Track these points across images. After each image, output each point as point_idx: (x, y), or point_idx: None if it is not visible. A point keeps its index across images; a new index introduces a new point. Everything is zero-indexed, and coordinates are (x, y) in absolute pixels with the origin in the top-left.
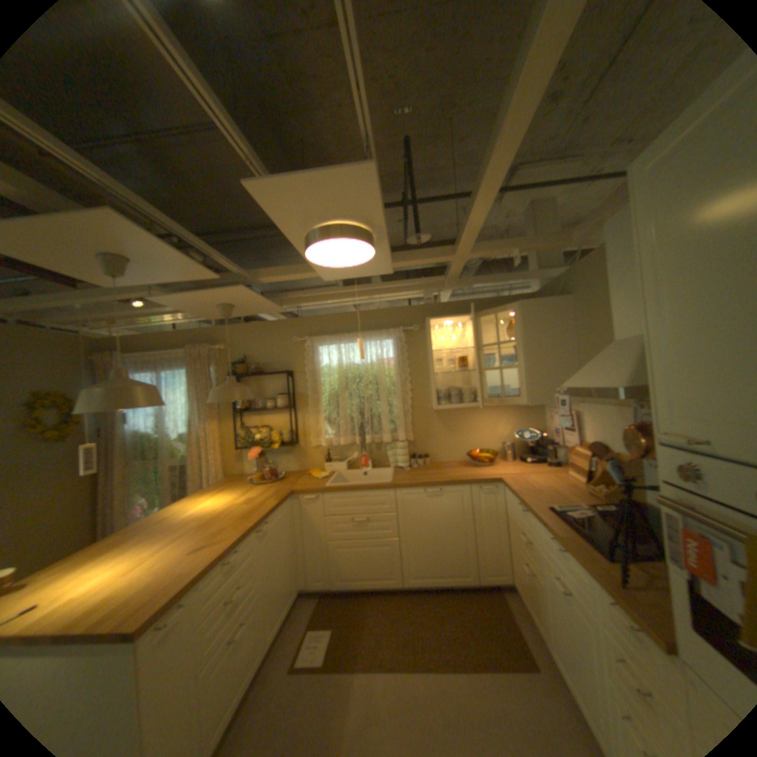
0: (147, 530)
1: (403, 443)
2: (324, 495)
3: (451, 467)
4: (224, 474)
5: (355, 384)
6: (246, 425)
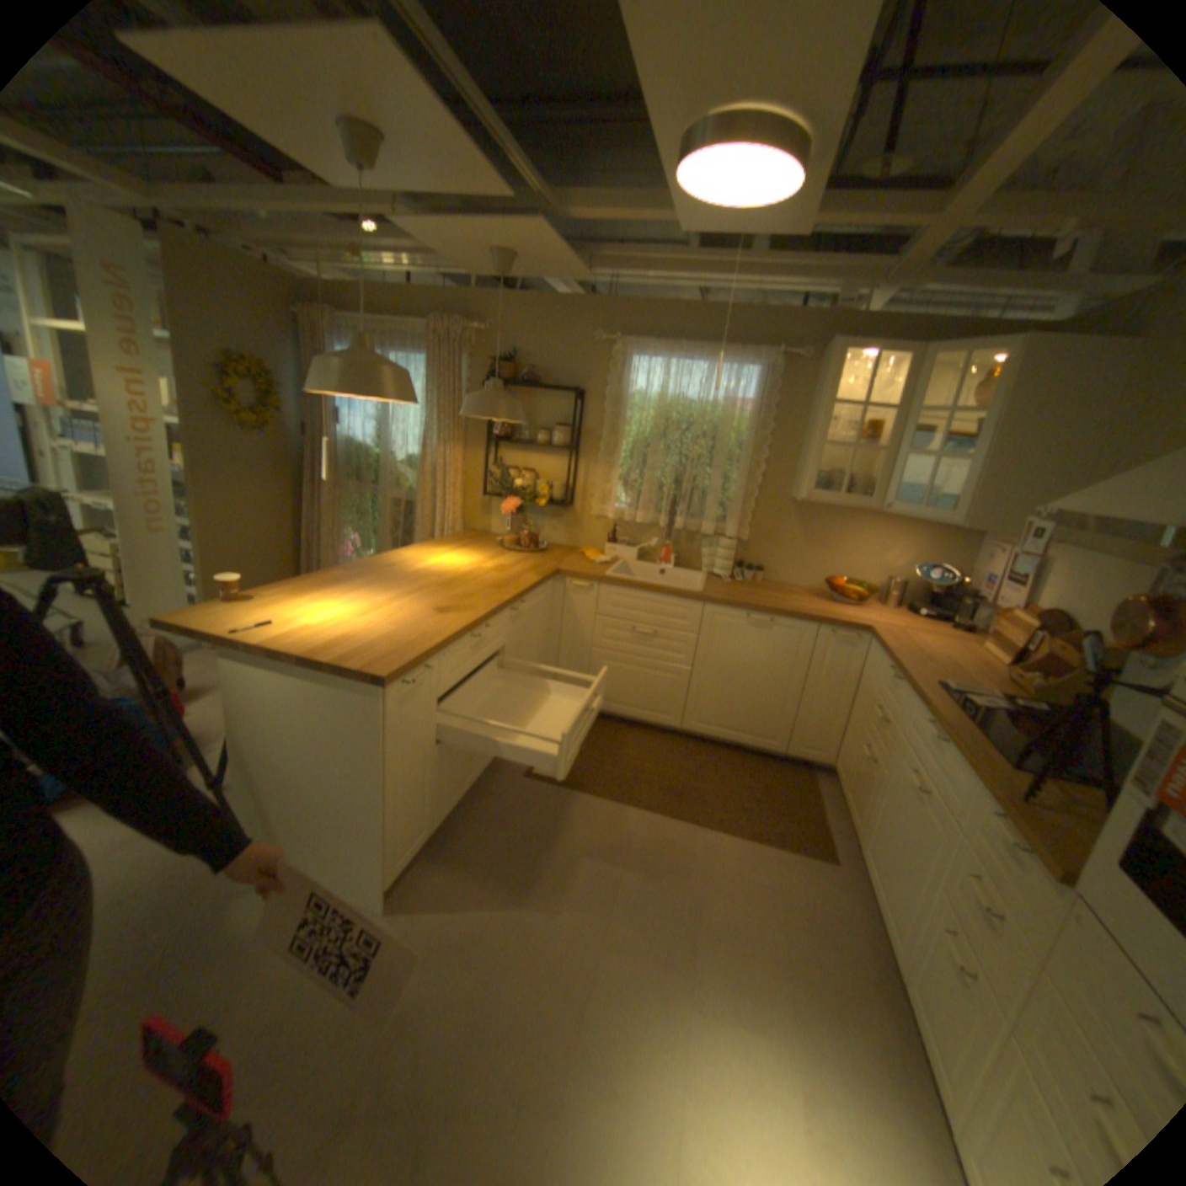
0: (374, 573)
1: (729, 541)
2: (600, 586)
3: (793, 594)
4: (462, 525)
5: (677, 432)
6: (501, 462)
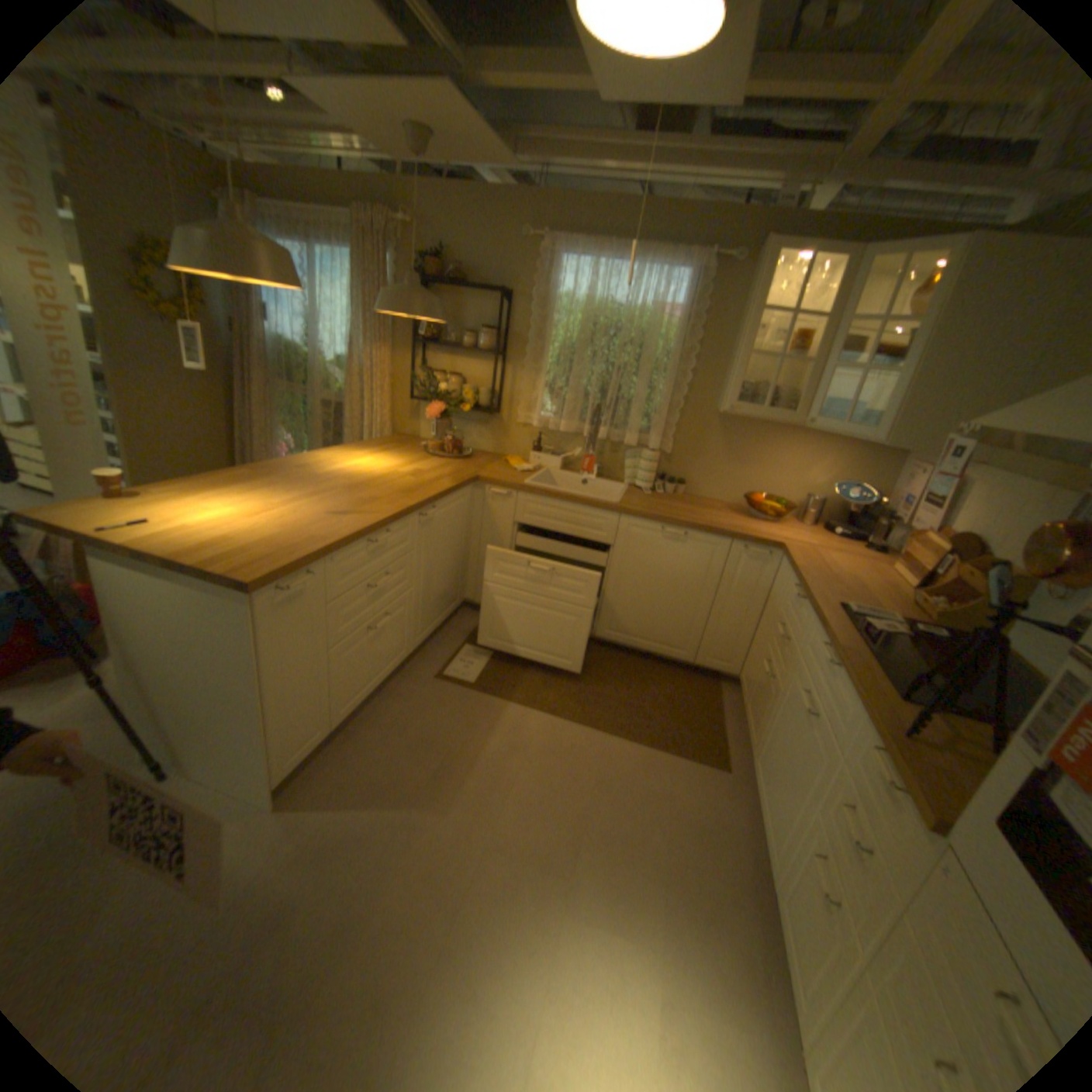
0: (283, 473)
1: (652, 454)
2: (519, 494)
3: (712, 508)
4: (391, 429)
5: (604, 338)
6: (429, 365)
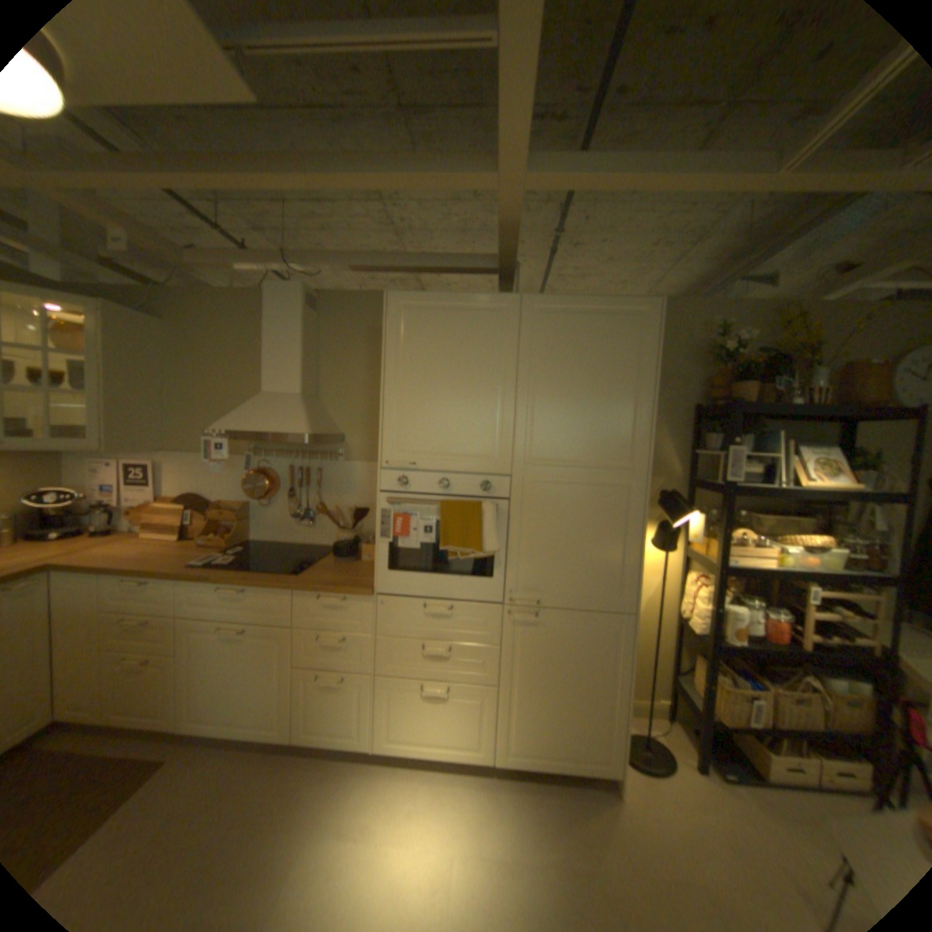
0: None
1: None
2: None
3: None
4: None
5: None
6: None
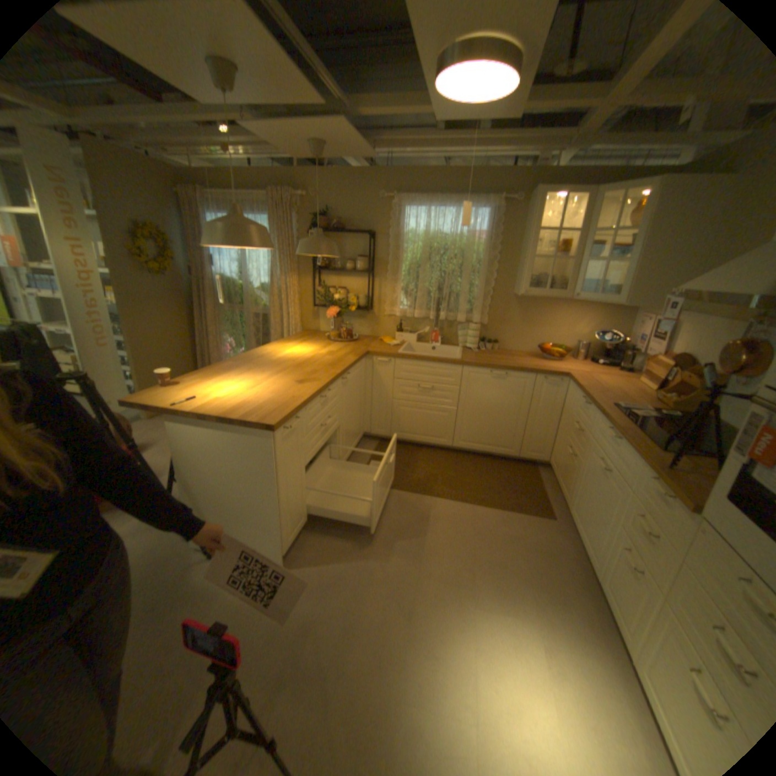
0: (251, 362)
1: (475, 325)
2: (395, 360)
3: (518, 356)
4: (301, 327)
5: (438, 256)
6: (323, 284)
